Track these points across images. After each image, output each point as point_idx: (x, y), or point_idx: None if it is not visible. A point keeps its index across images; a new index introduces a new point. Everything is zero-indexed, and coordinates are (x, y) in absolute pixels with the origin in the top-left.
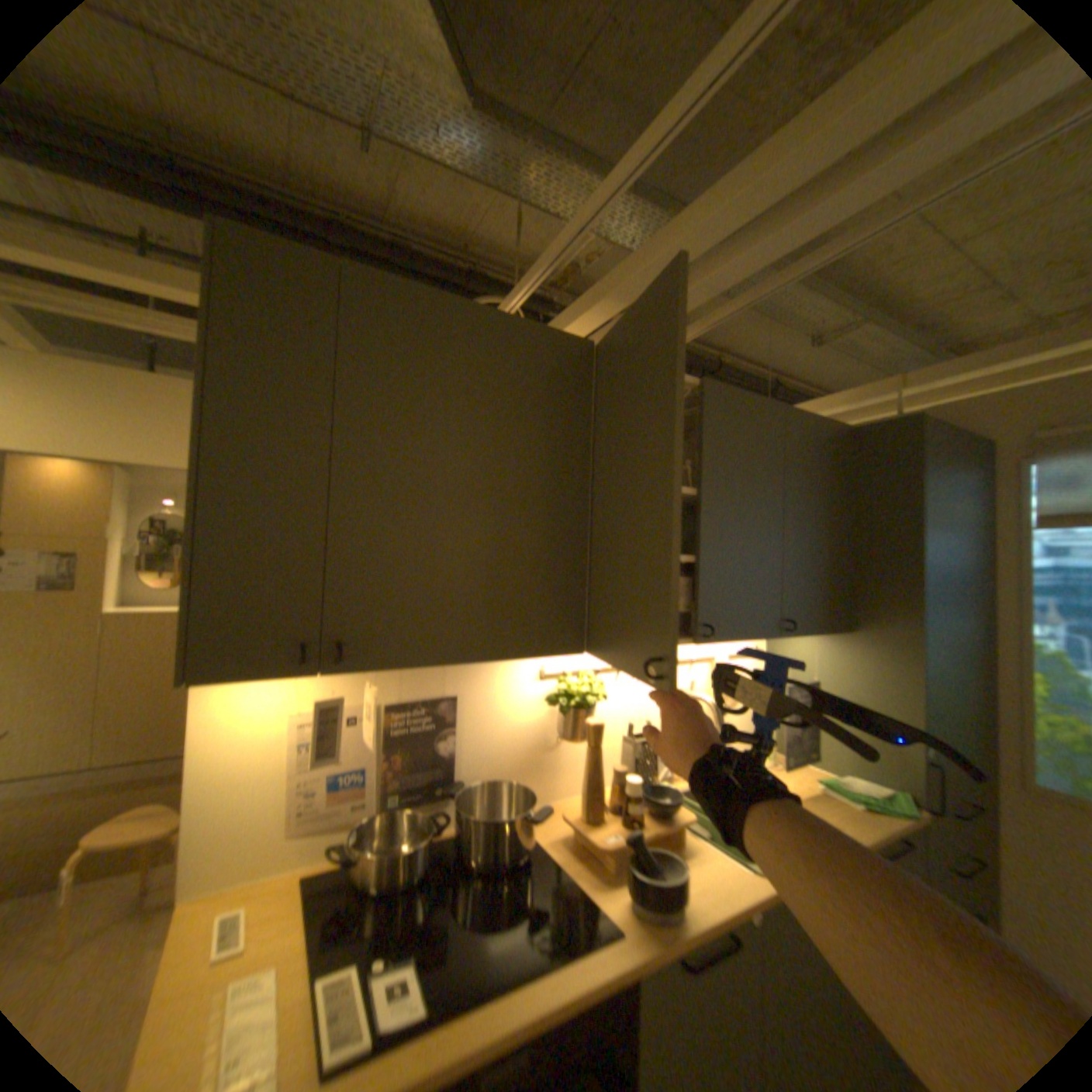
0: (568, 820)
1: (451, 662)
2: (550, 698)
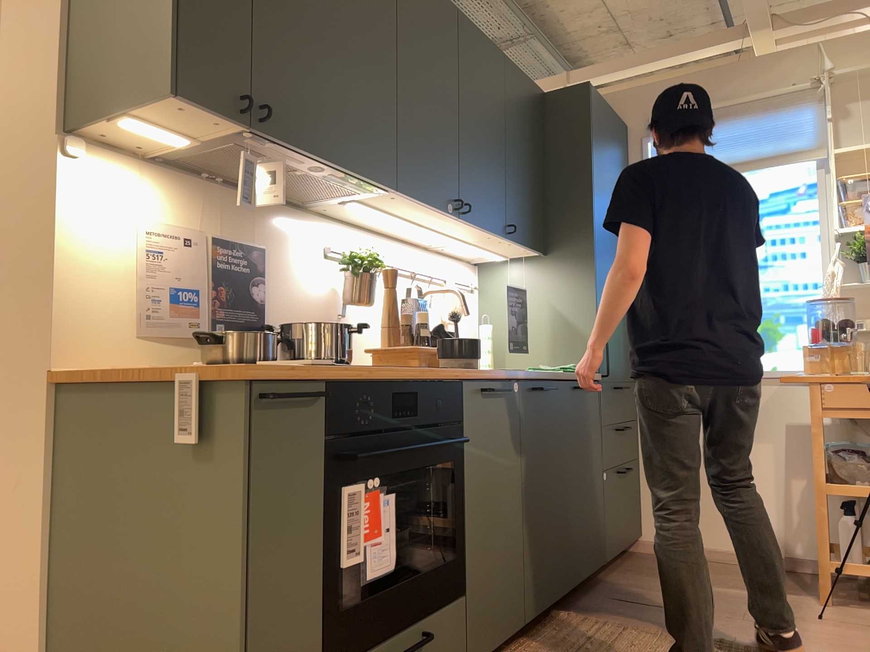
0: (372, 349)
1: (318, 161)
2: (341, 265)
